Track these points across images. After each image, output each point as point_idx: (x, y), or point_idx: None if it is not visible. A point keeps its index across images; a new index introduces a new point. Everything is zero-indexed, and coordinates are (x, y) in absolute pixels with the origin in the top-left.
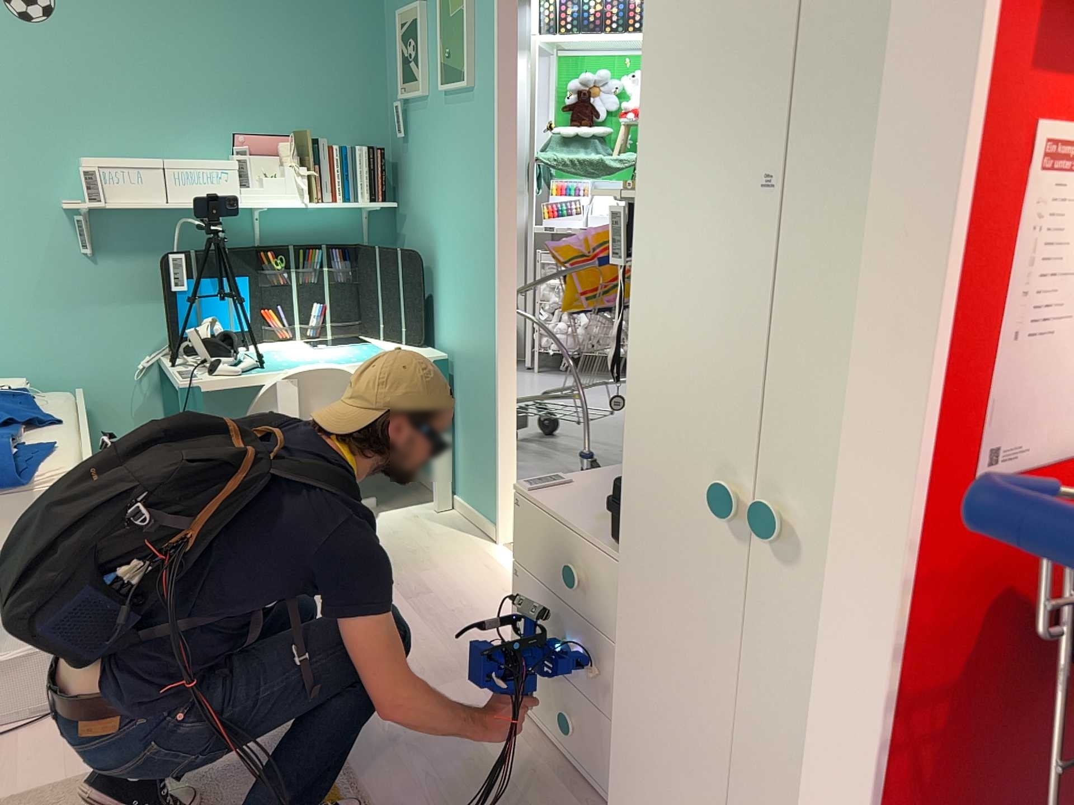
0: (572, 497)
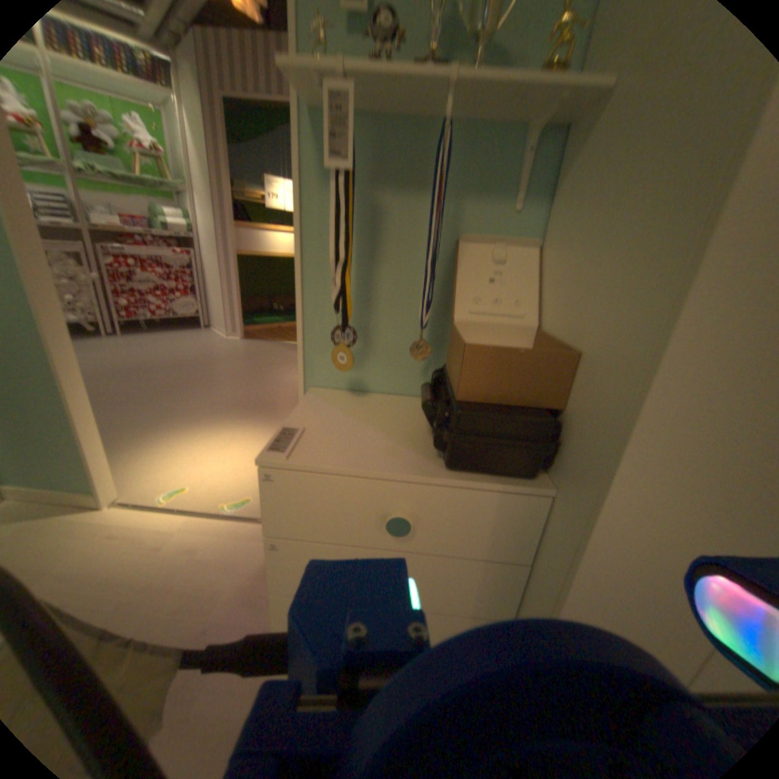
0: (336, 445)
